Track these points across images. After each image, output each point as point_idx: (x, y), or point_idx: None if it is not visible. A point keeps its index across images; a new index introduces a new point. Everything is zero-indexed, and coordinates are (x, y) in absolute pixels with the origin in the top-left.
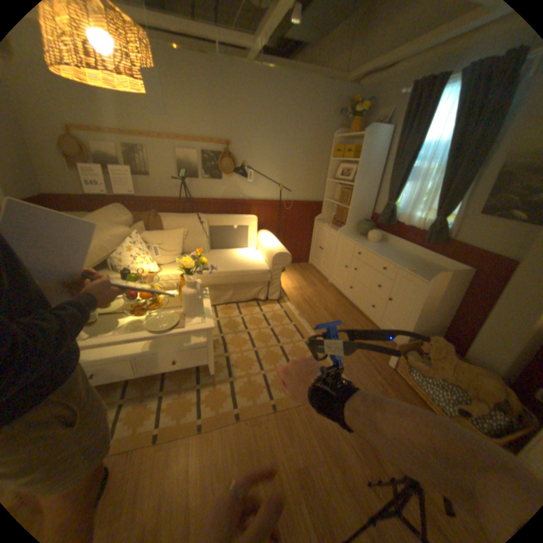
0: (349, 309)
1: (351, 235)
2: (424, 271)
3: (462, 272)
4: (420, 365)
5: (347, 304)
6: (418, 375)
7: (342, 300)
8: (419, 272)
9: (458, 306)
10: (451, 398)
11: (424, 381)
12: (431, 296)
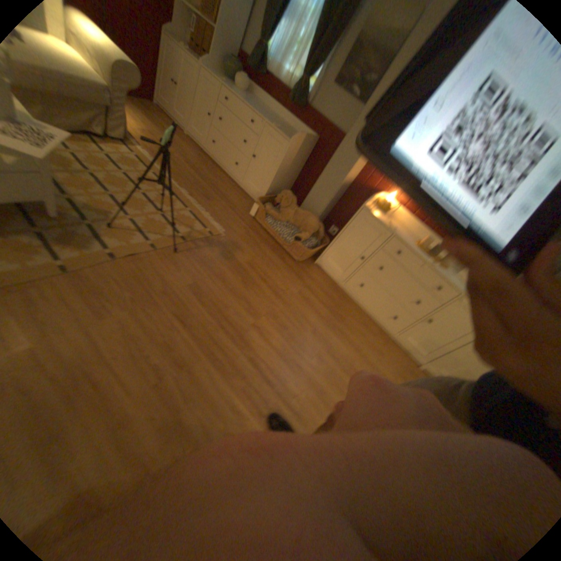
0: (211, 167)
1: (216, 72)
2: (285, 131)
3: (312, 137)
4: (273, 212)
5: (209, 162)
6: (271, 220)
7: (204, 156)
8: (283, 130)
9: (301, 169)
10: (291, 232)
11: (275, 223)
12: (289, 154)
